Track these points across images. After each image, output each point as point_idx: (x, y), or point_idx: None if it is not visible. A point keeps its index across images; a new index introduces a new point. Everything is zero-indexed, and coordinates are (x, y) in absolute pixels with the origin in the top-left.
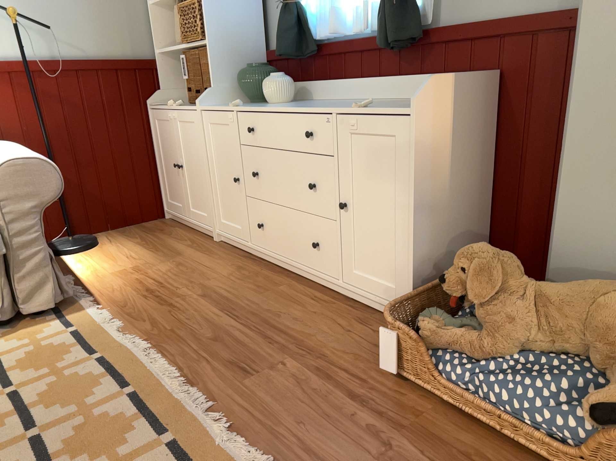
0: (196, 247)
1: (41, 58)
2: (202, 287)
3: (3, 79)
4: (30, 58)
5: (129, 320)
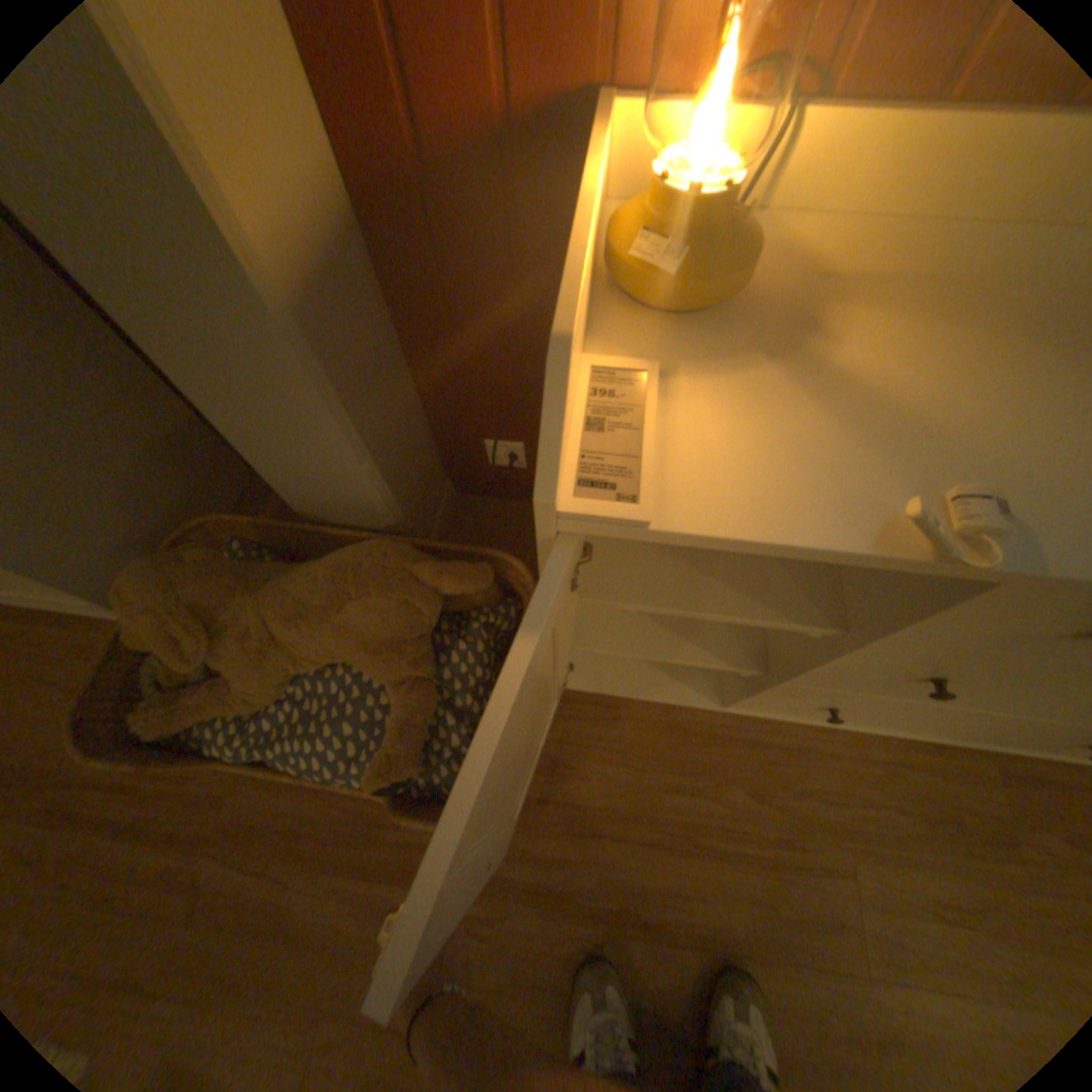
0: None
1: None
2: None
3: None
4: None
5: None
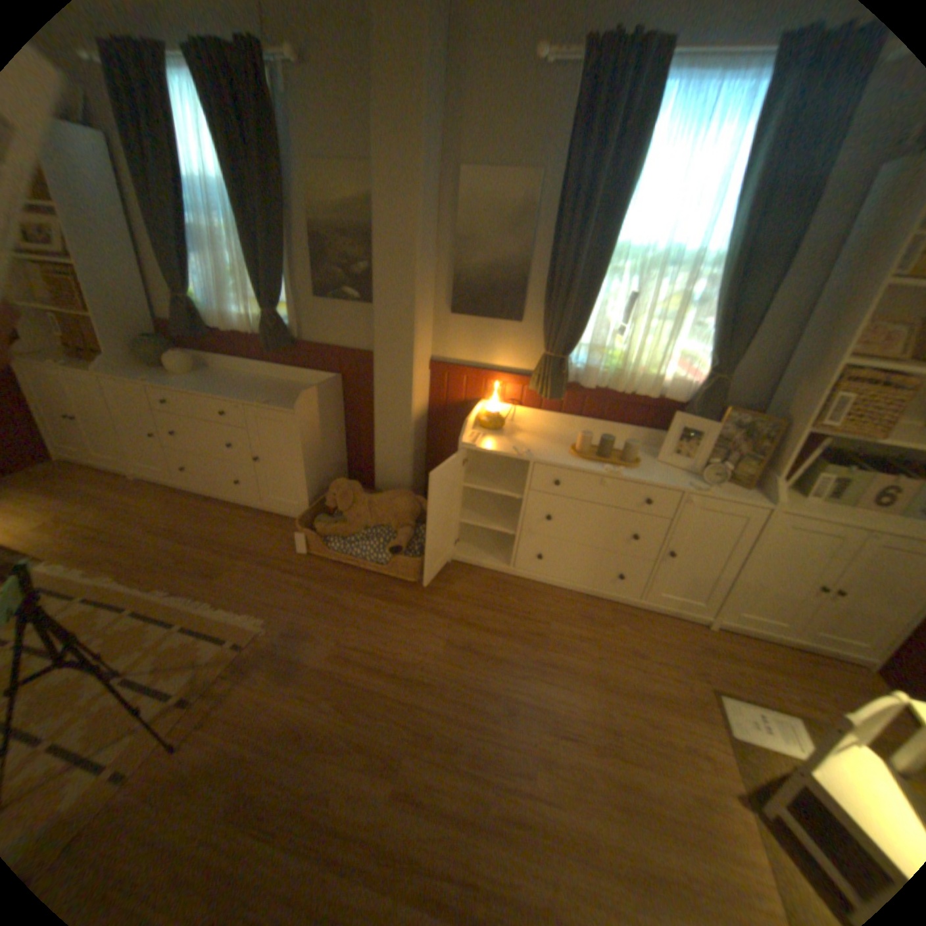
0: (112, 490)
1: None
2: (141, 527)
3: None
4: None
5: (85, 568)
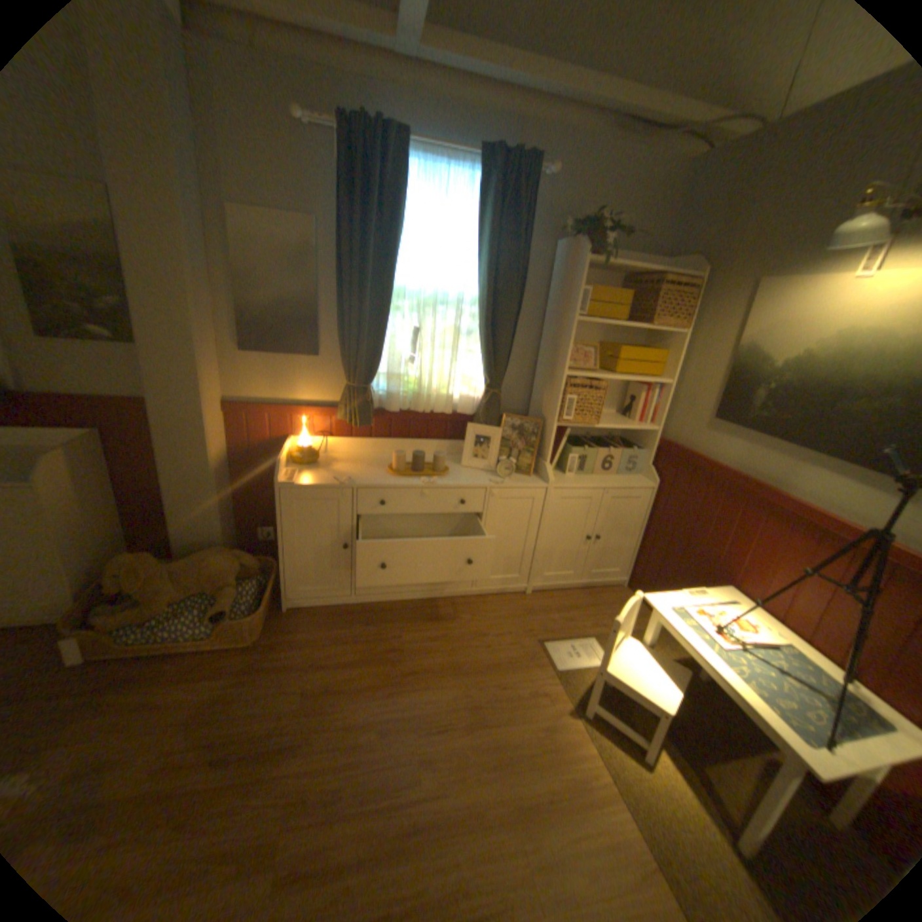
0: None
1: None
2: None
3: None
4: None
5: None
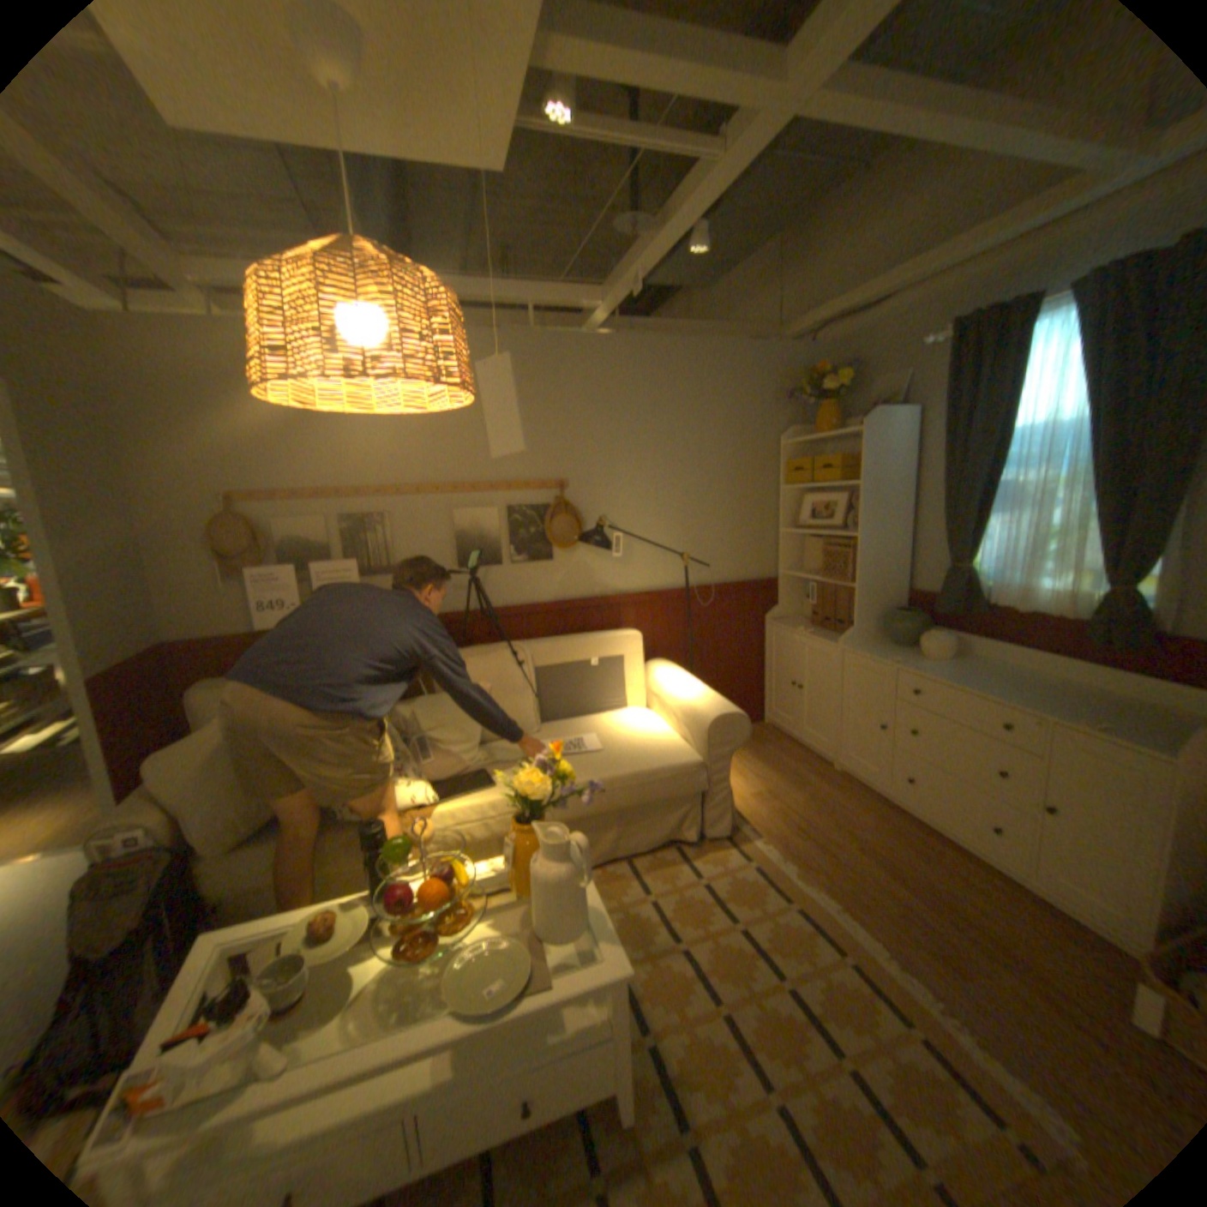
0: (819, 775)
1: (688, 584)
2: (853, 838)
3: (660, 603)
4: (680, 584)
5: (800, 867)
